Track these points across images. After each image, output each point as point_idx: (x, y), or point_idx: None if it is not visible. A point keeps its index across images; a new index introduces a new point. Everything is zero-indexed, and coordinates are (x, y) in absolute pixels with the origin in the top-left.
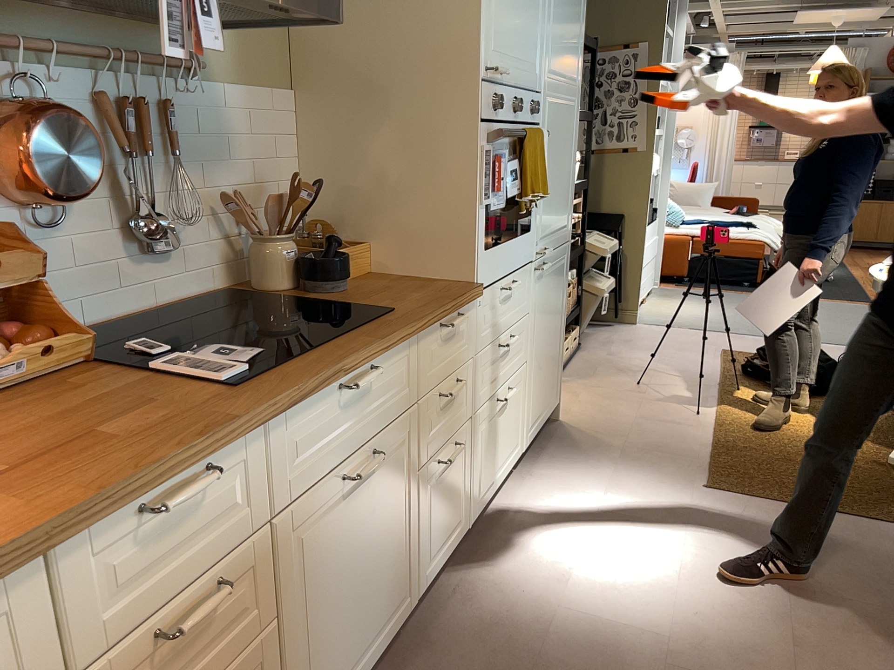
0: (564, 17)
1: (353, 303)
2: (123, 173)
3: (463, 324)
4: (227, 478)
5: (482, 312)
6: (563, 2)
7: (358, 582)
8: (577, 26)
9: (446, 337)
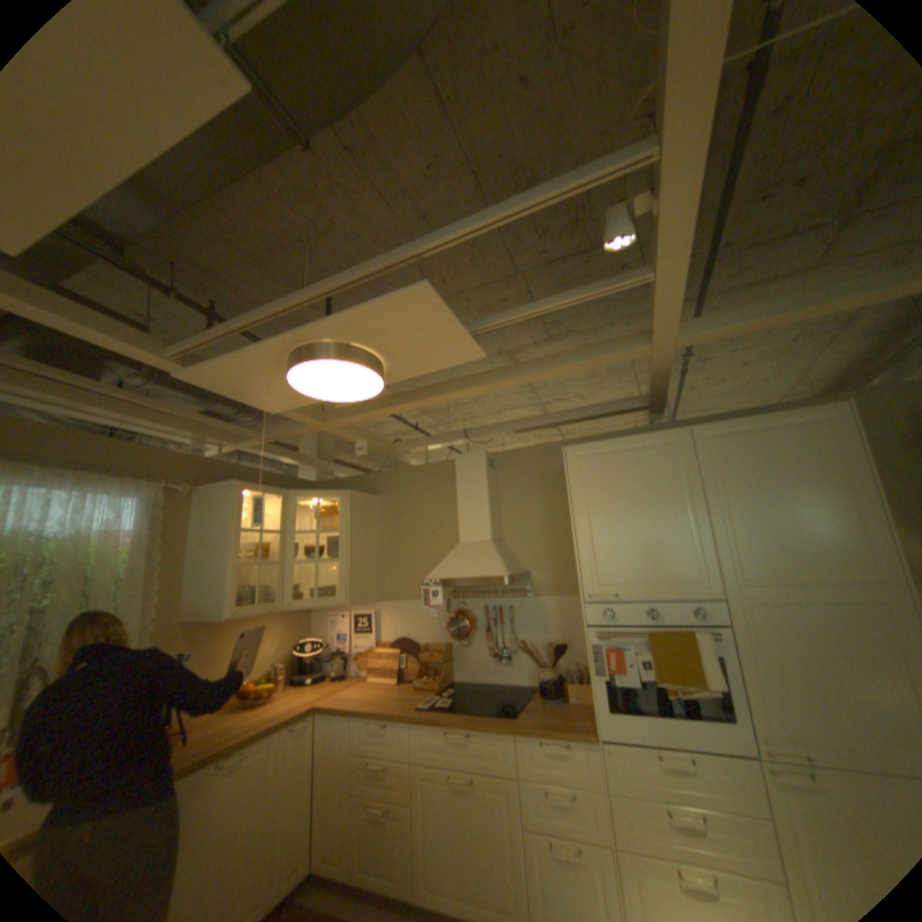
0: (775, 530)
1: (525, 713)
2: (486, 633)
3: (580, 760)
4: (394, 737)
5: (616, 764)
6: (765, 519)
7: (462, 851)
8: (838, 525)
9: (550, 757)
